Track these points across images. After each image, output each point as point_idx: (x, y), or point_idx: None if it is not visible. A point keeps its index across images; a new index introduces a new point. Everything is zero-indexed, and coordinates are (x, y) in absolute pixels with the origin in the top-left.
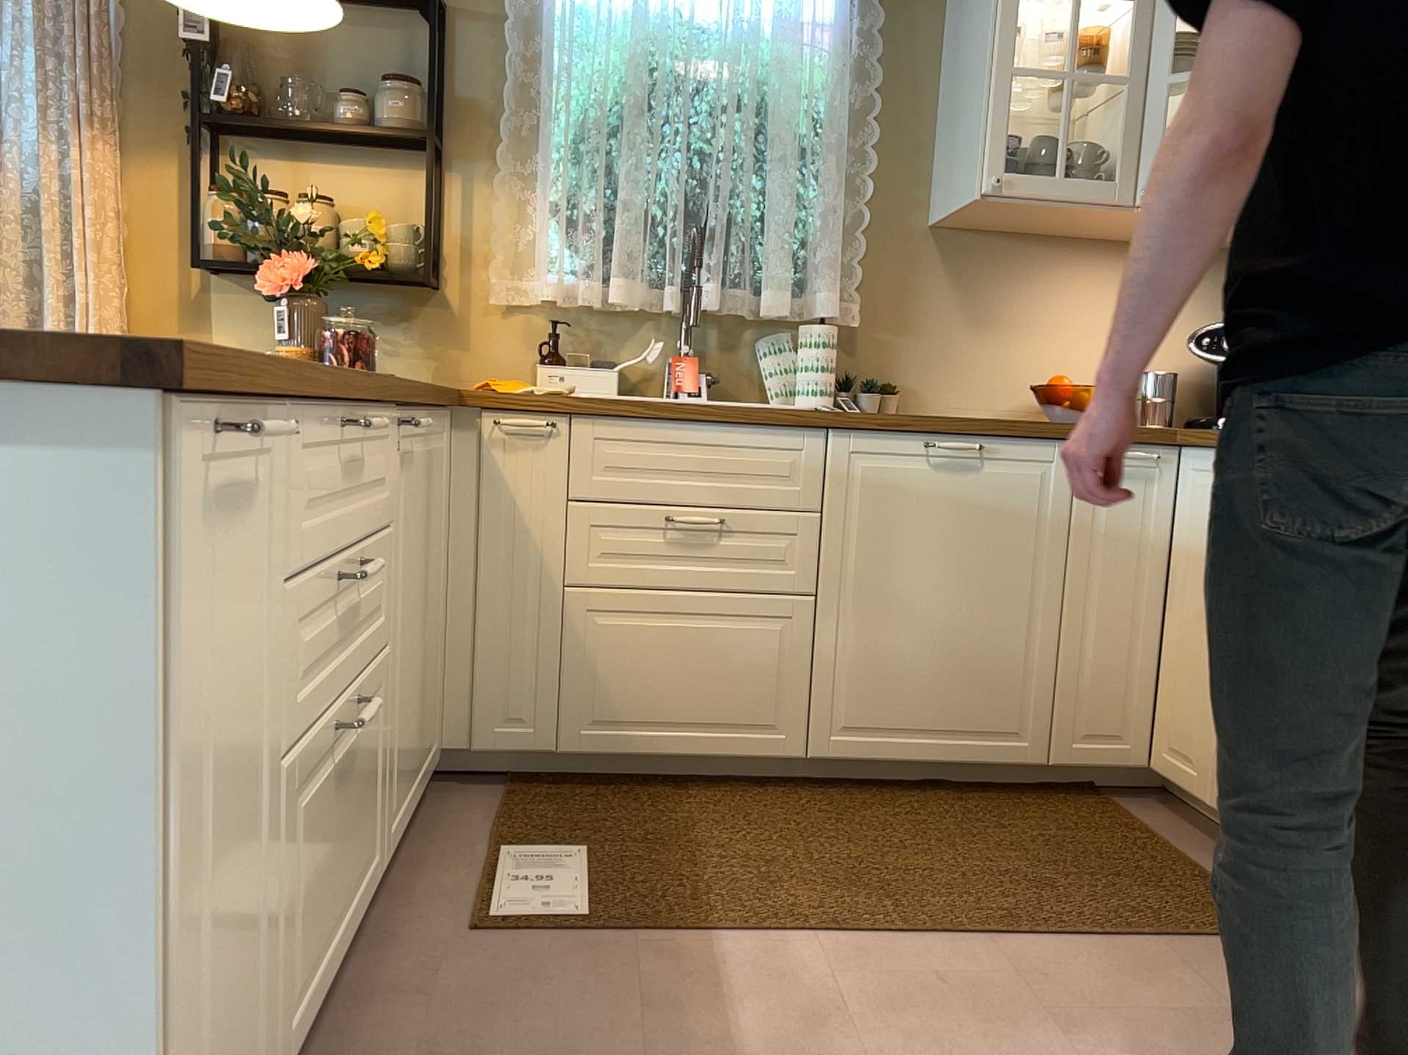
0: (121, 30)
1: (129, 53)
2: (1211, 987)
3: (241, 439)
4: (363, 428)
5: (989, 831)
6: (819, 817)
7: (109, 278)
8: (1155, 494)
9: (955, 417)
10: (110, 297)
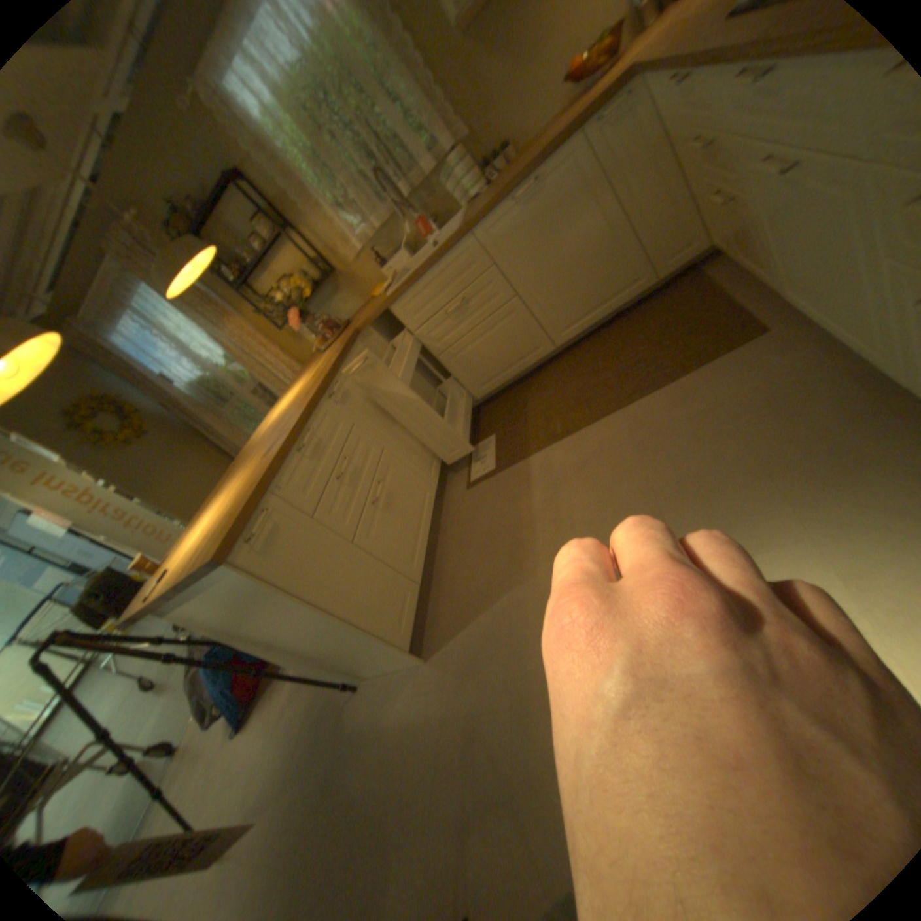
0: (194, 282)
1: (204, 284)
2: (714, 388)
3: (256, 531)
4: (306, 442)
5: (635, 335)
6: (569, 369)
7: (270, 351)
8: (639, 113)
9: (543, 126)
10: (276, 356)
